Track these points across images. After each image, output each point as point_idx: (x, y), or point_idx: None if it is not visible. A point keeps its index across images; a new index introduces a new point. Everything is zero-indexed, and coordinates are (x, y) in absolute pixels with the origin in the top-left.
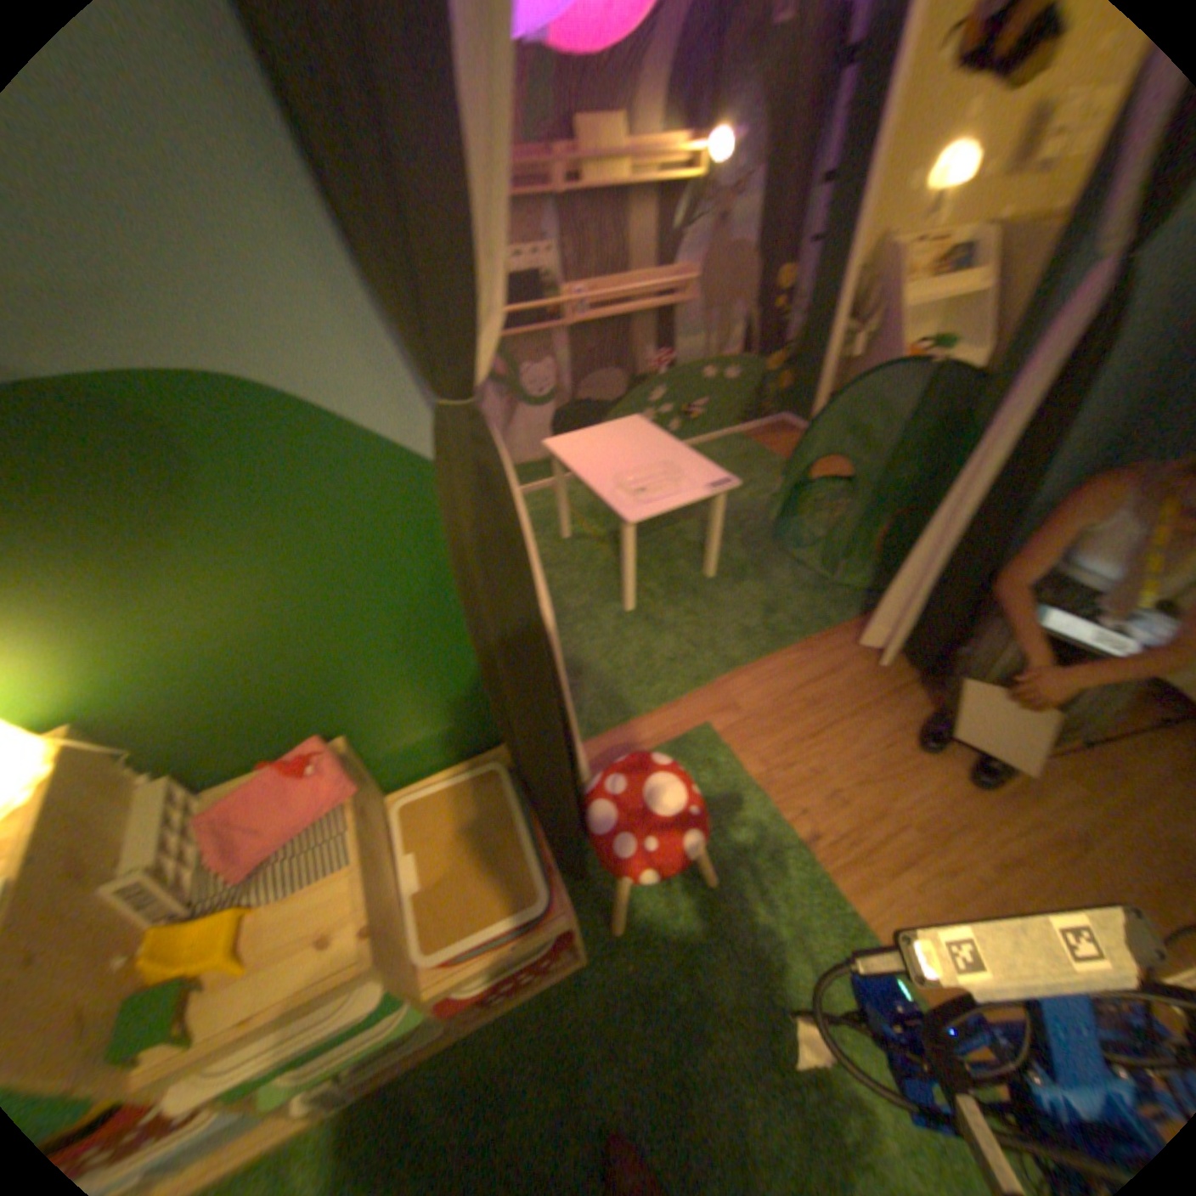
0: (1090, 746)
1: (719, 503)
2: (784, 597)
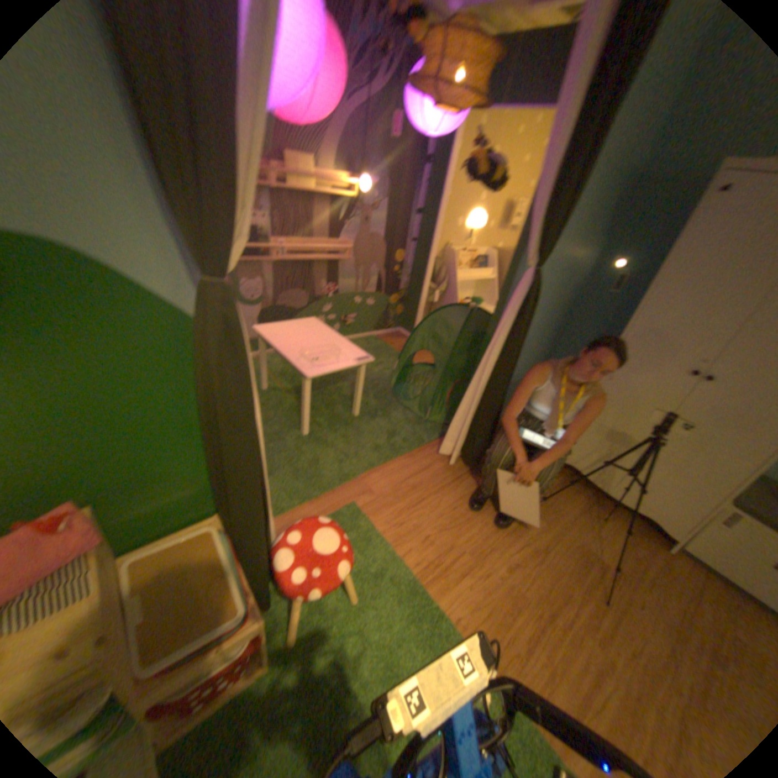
0: (547, 503)
1: (362, 372)
2: (399, 427)
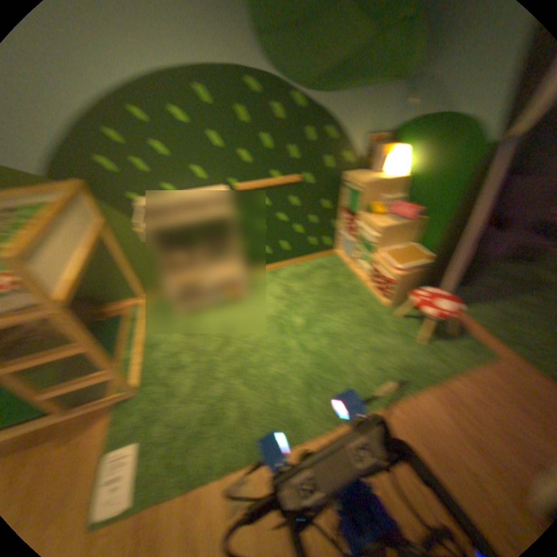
0: None
1: None
2: None
